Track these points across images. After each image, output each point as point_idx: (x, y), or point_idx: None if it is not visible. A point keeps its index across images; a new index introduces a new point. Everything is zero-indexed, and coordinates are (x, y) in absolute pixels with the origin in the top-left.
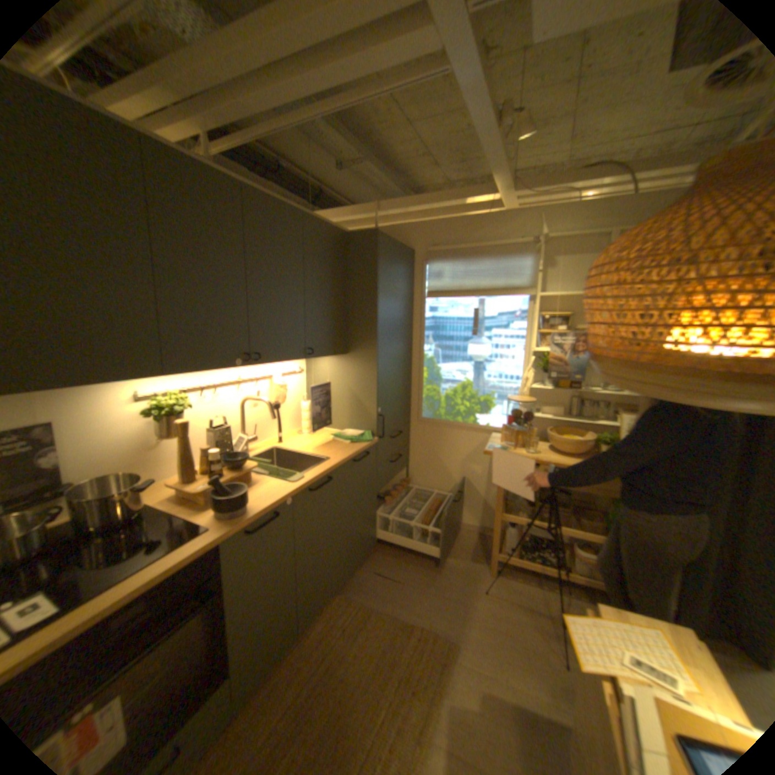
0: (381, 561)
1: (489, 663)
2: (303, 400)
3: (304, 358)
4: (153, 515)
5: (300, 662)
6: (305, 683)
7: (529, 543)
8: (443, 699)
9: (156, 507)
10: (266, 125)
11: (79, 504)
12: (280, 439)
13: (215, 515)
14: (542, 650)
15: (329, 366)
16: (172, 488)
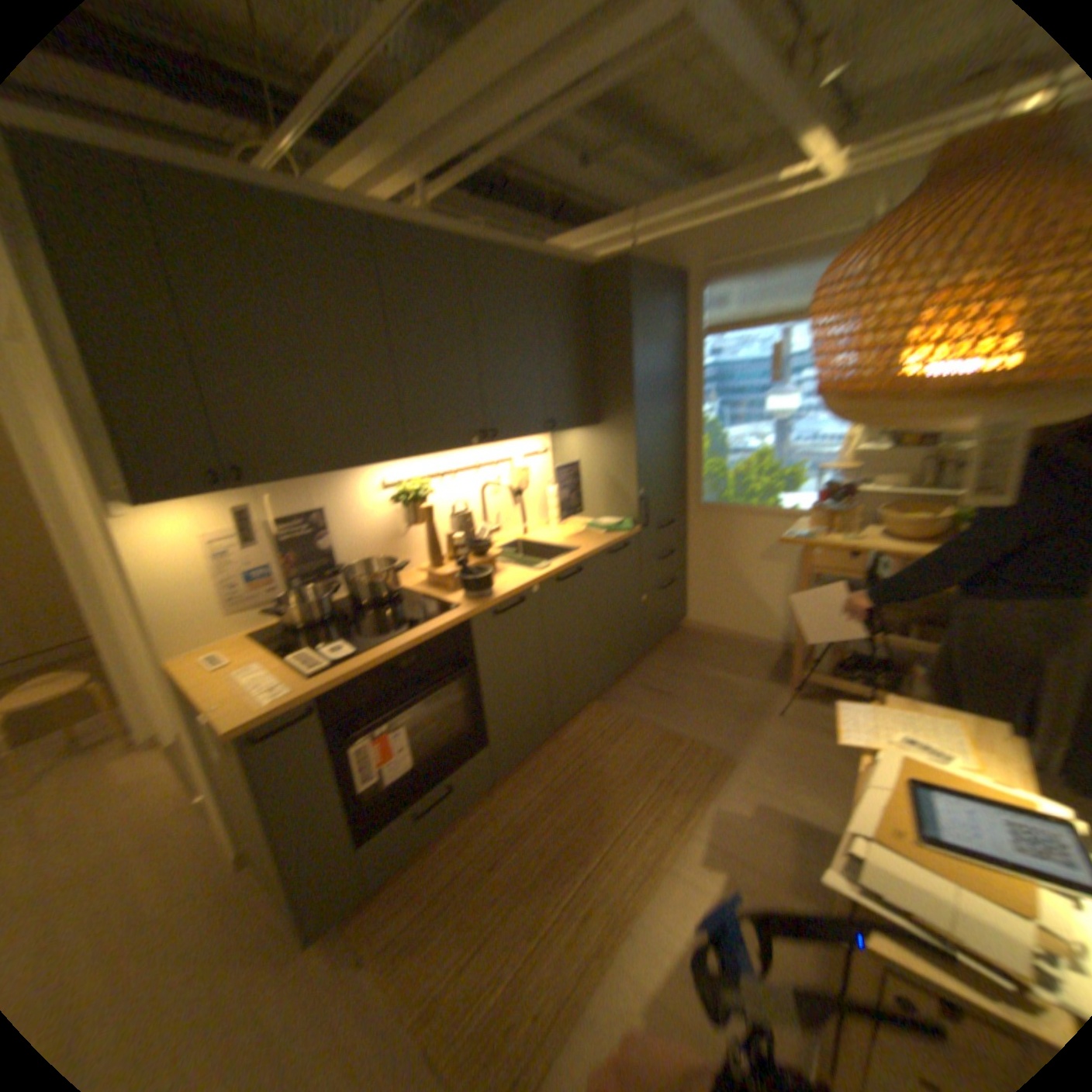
0: (650, 673)
1: (772, 778)
2: (550, 484)
3: (546, 432)
4: (411, 593)
5: (557, 753)
6: (562, 770)
7: (850, 660)
8: (711, 801)
9: (413, 588)
10: (483, 150)
11: (353, 578)
12: (525, 529)
13: (465, 593)
14: (847, 774)
15: (578, 440)
16: (425, 570)
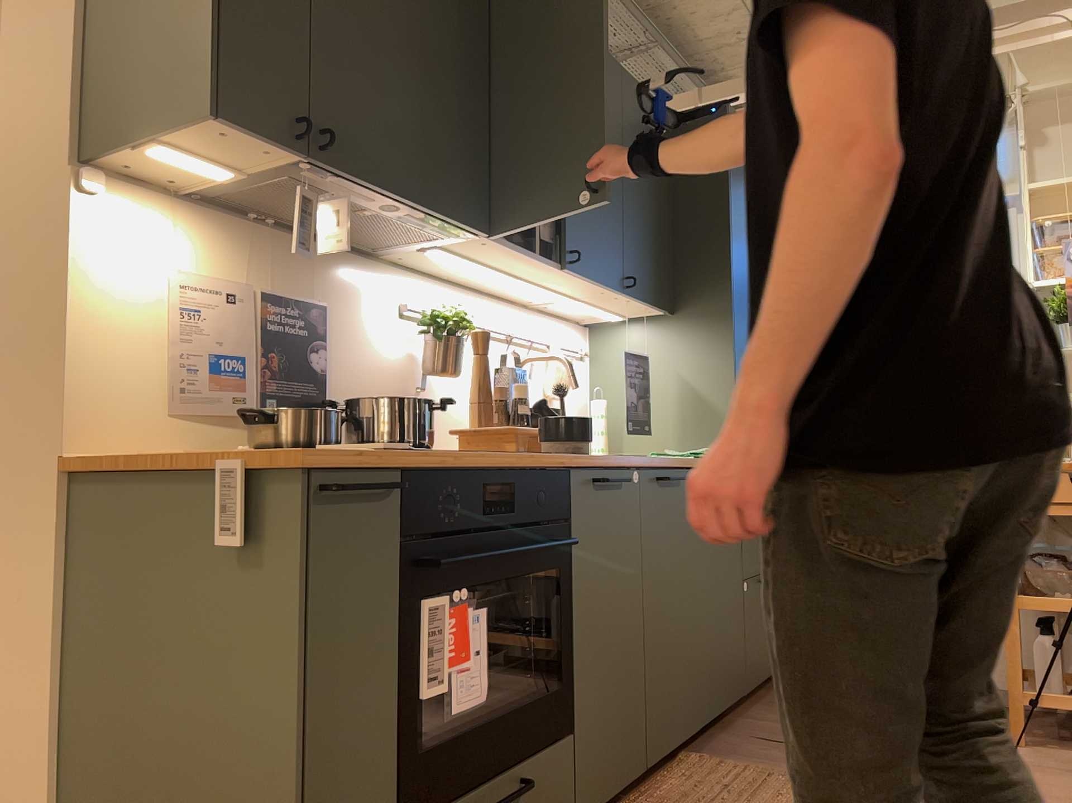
0: (764, 725)
1: None
2: (596, 398)
3: (617, 298)
4: None
5: None
6: None
7: None
8: None
9: None
10: None
11: (367, 409)
12: None
13: (553, 443)
14: None
15: (639, 340)
16: (464, 430)
